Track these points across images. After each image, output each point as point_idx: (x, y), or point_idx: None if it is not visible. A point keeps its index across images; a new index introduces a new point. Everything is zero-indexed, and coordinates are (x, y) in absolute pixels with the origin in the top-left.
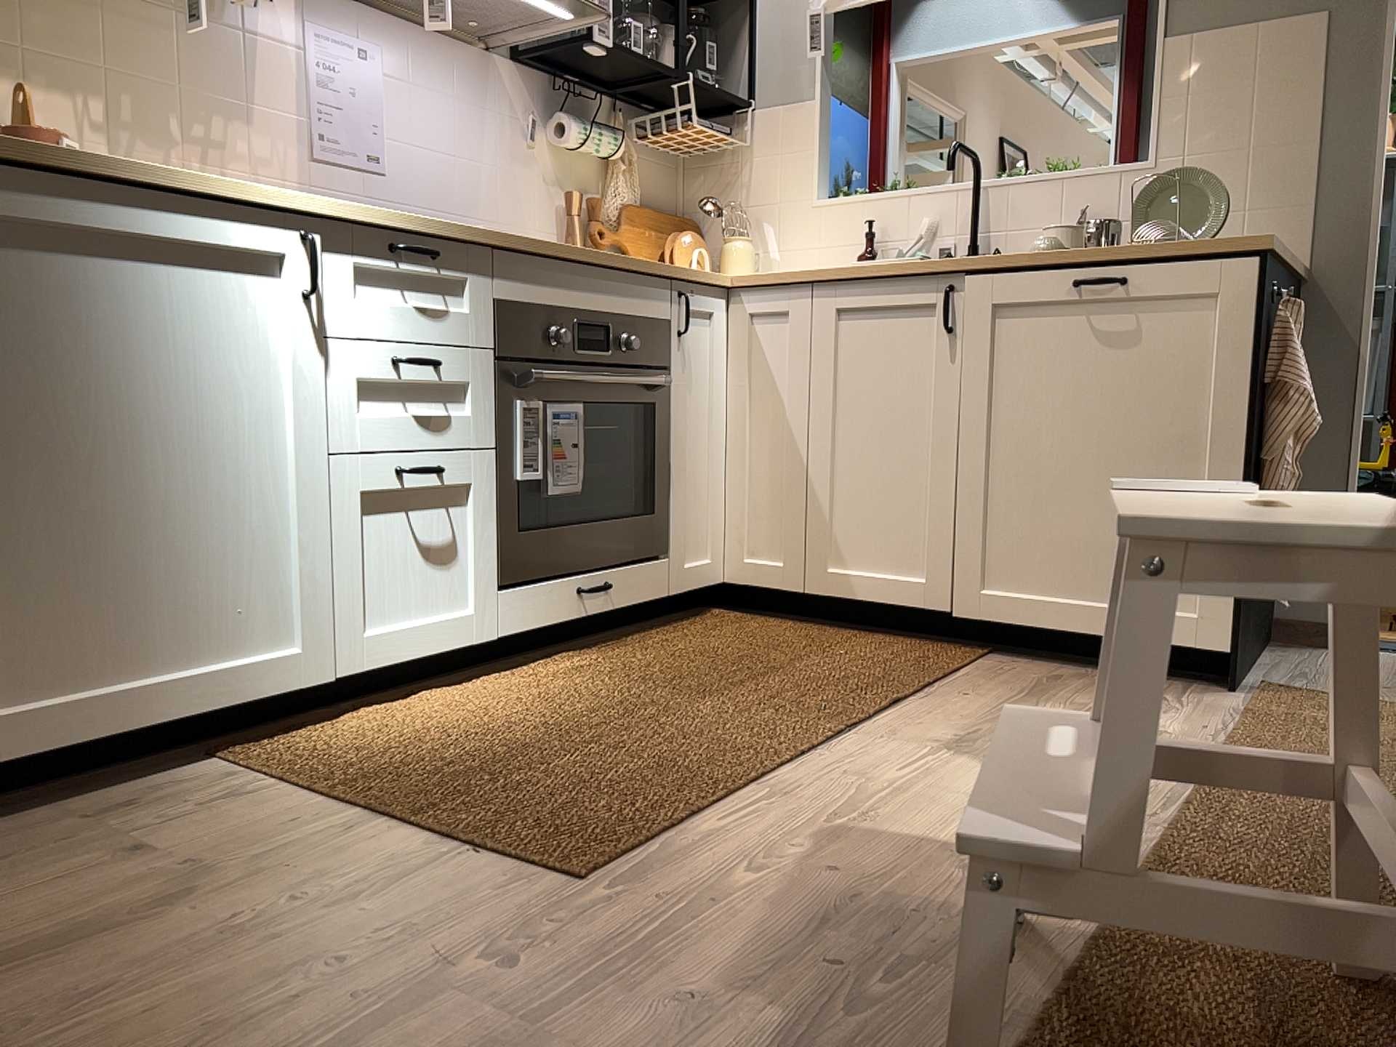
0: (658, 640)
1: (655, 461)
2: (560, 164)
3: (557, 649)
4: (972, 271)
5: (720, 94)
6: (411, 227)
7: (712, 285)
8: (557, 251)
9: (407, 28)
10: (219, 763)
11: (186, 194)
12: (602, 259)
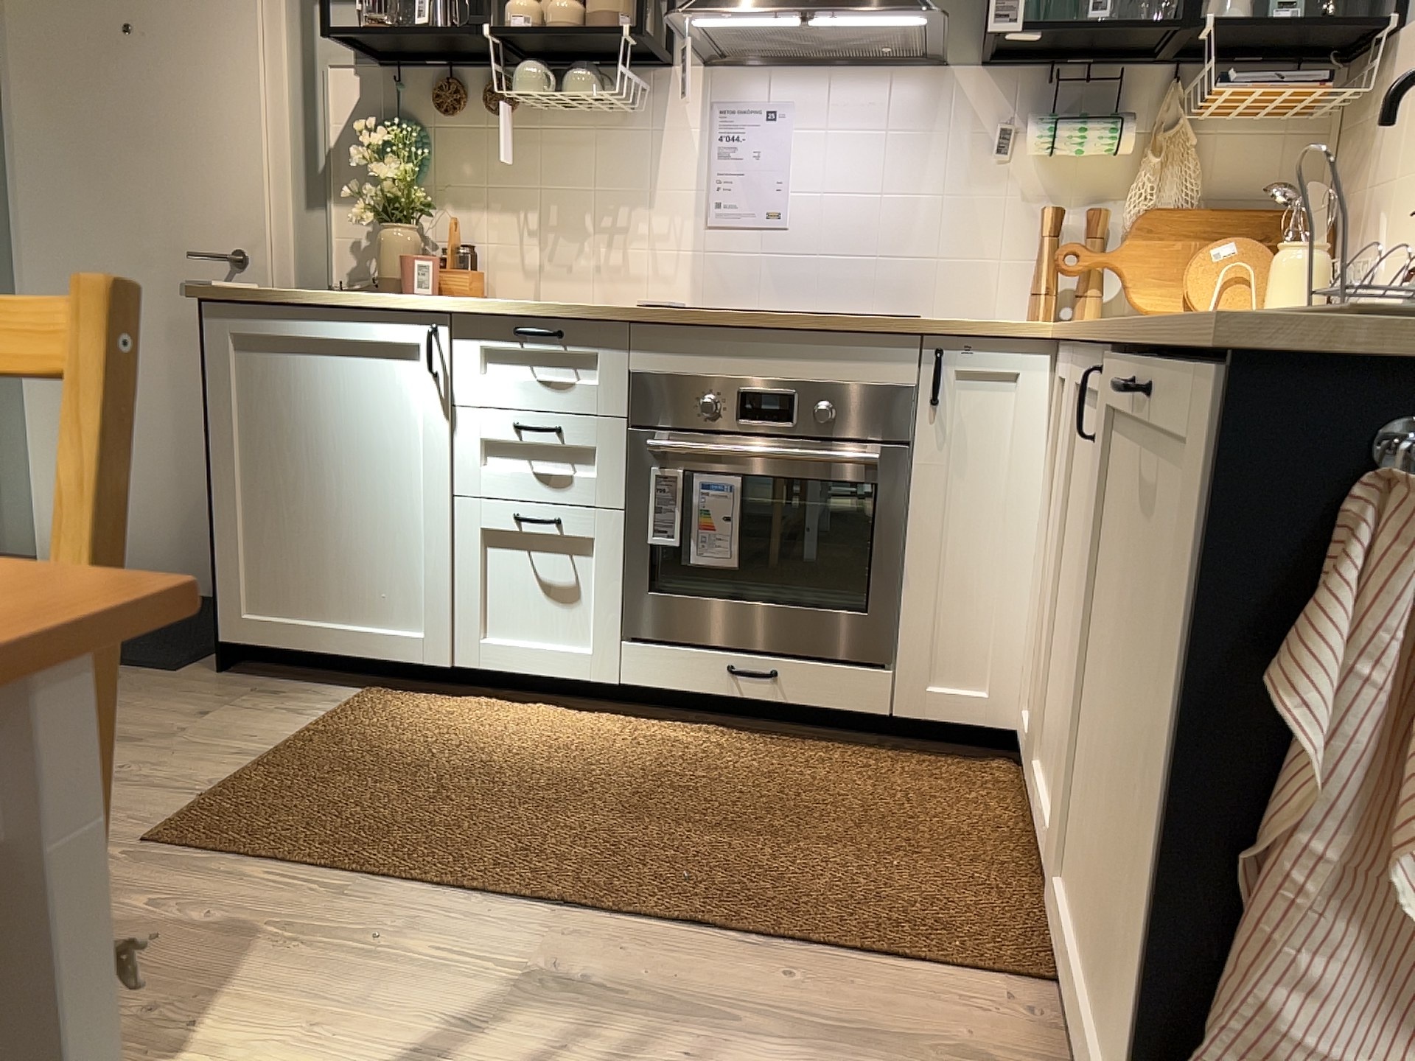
0: (833, 761)
1: (882, 557)
2: (1049, 171)
3: (743, 725)
4: (1114, 353)
5: (1295, 25)
6: (527, 311)
7: (1015, 342)
8: (709, 319)
9: (840, 65)
10: (353, 694)
11: (344, 307)
12: (781, 322)
